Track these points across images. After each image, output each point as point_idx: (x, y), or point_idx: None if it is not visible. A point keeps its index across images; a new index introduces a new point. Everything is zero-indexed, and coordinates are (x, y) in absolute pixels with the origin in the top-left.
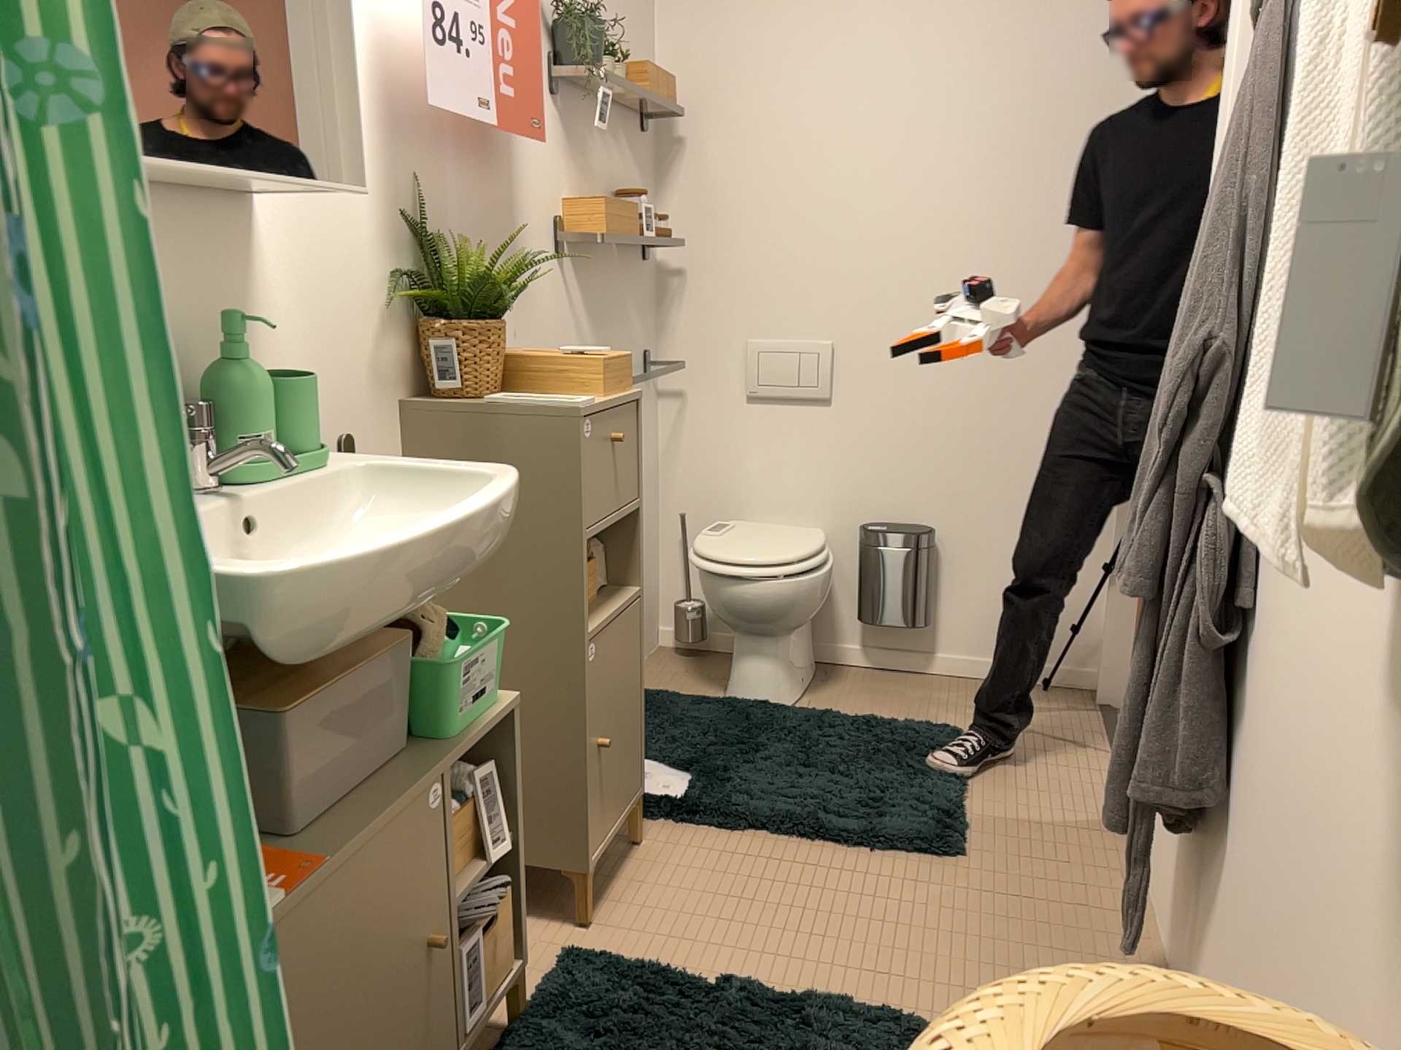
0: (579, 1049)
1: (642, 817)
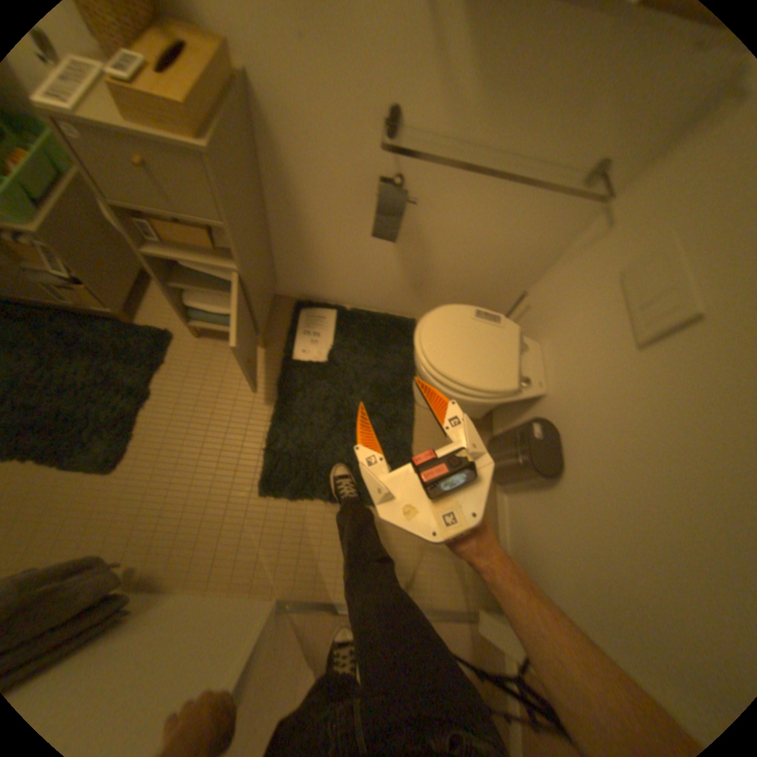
0: (100, 344)
1: (285, 345)
